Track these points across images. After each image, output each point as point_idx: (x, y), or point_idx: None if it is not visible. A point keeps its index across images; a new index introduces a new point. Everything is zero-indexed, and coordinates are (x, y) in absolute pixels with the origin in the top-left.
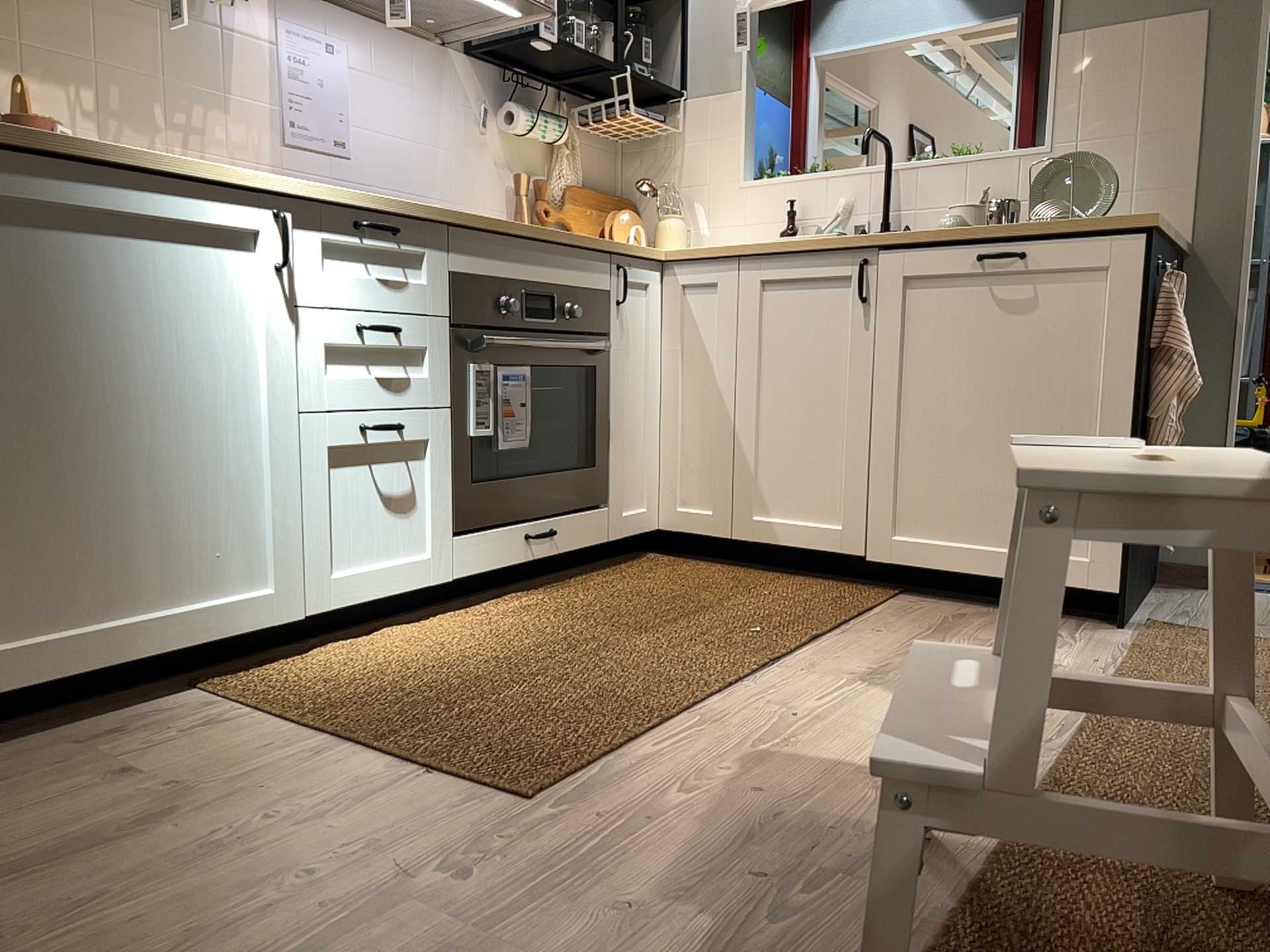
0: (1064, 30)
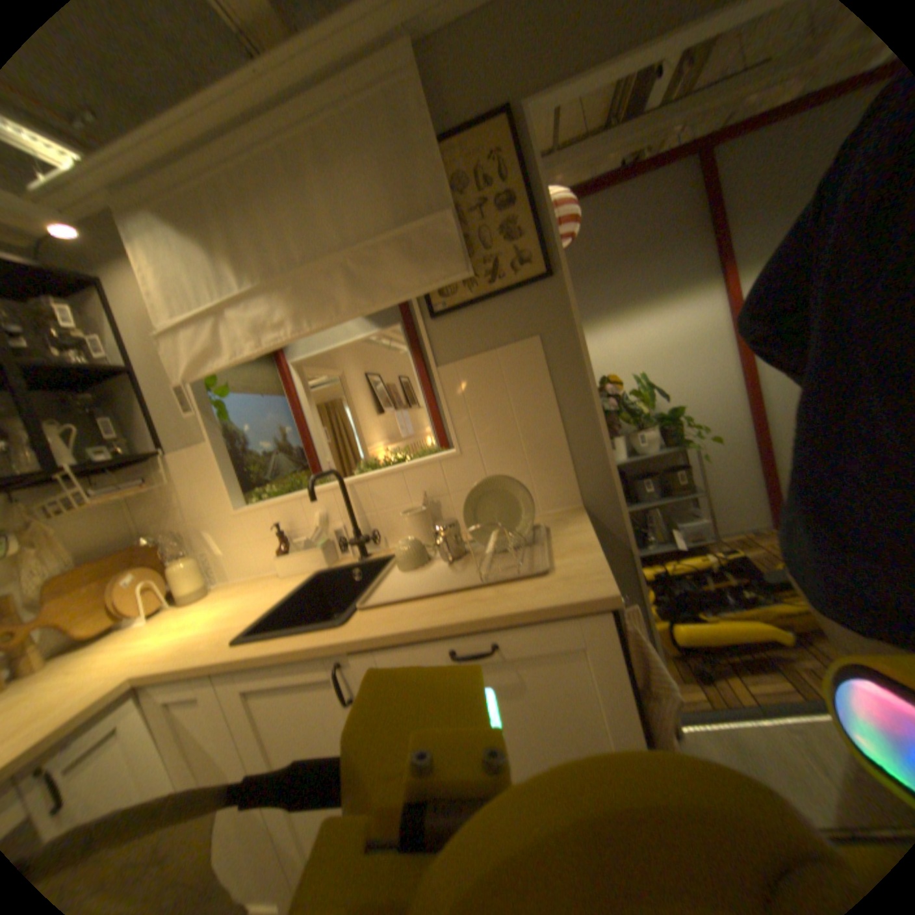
0: (439, 358)
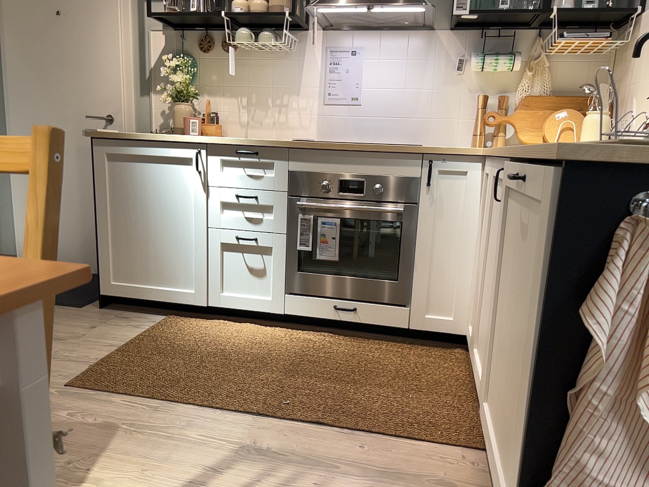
0: None
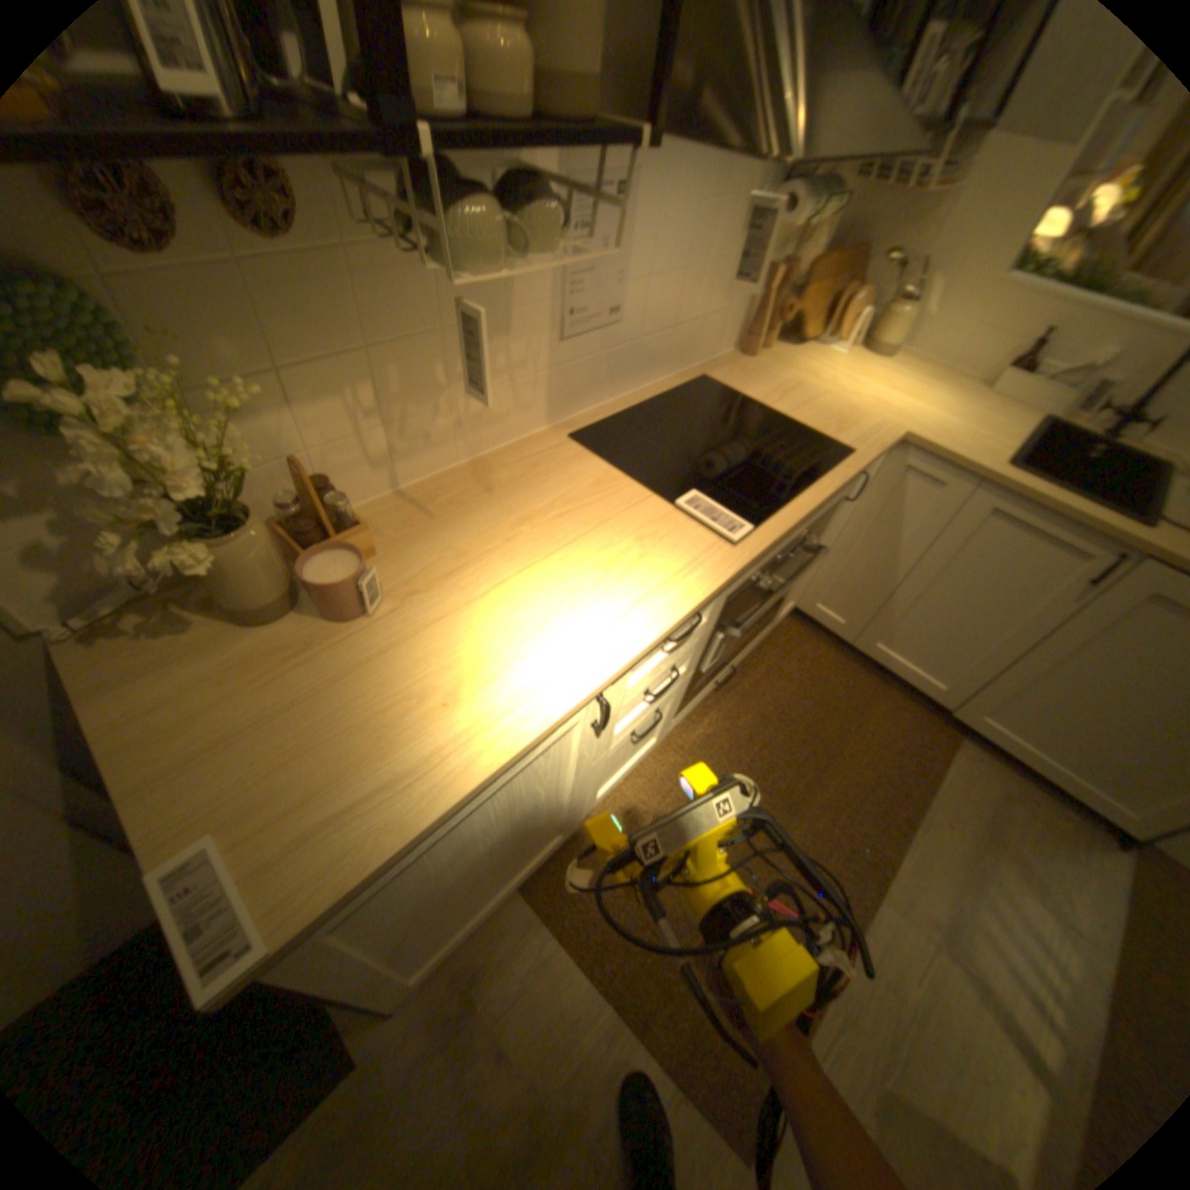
0: None
